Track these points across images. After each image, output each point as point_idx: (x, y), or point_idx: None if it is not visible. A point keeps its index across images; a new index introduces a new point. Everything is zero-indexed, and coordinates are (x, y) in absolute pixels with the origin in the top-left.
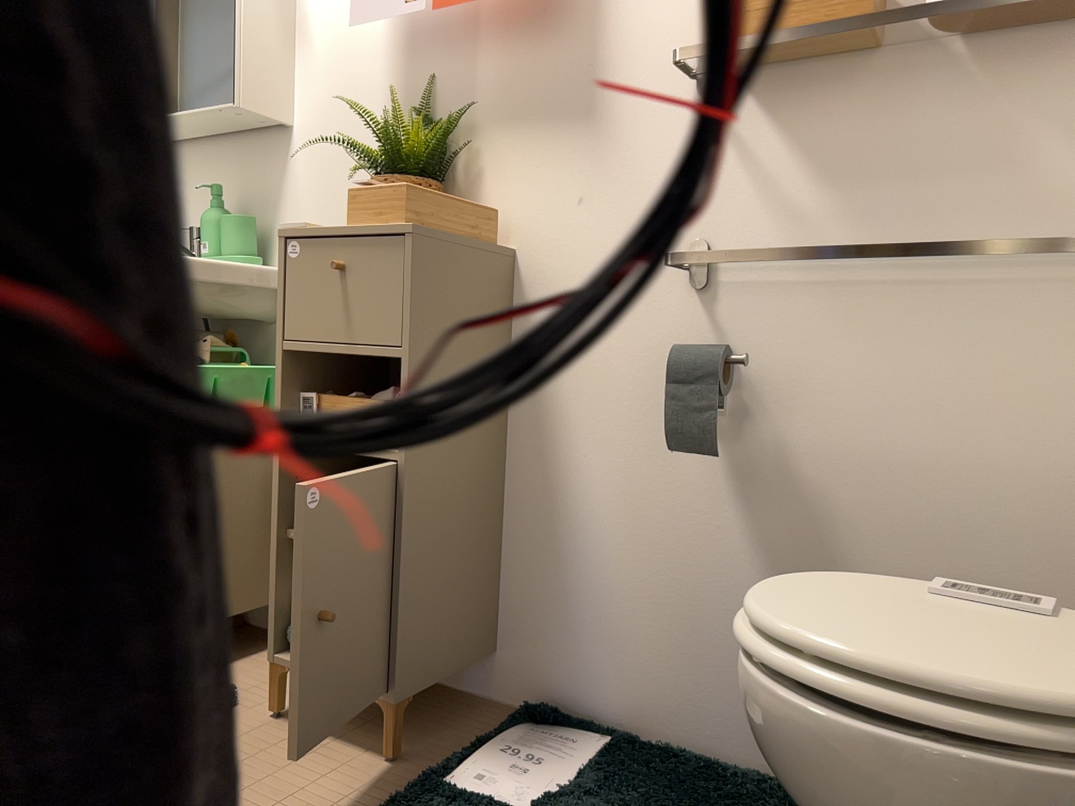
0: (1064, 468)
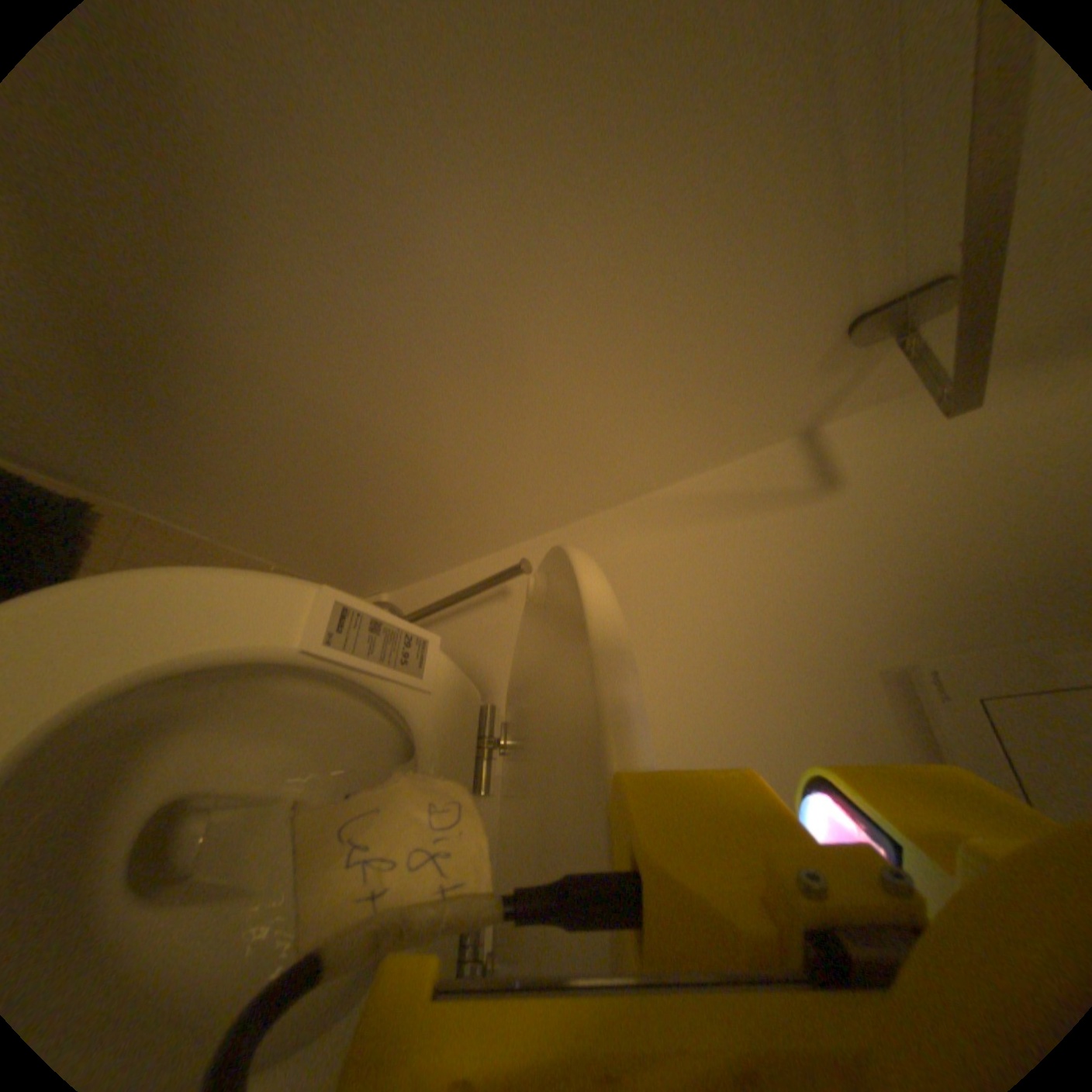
0: (581, 430)
